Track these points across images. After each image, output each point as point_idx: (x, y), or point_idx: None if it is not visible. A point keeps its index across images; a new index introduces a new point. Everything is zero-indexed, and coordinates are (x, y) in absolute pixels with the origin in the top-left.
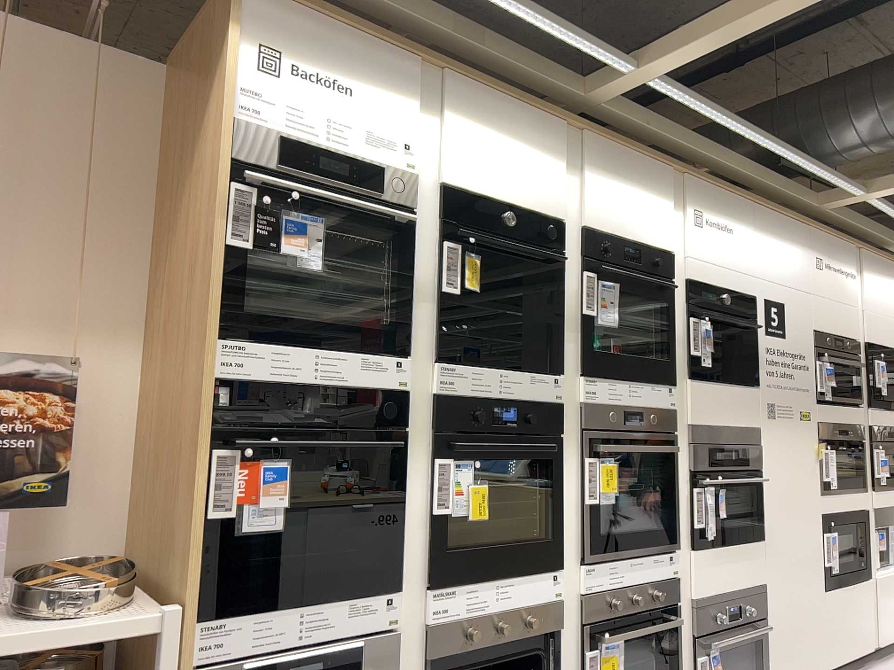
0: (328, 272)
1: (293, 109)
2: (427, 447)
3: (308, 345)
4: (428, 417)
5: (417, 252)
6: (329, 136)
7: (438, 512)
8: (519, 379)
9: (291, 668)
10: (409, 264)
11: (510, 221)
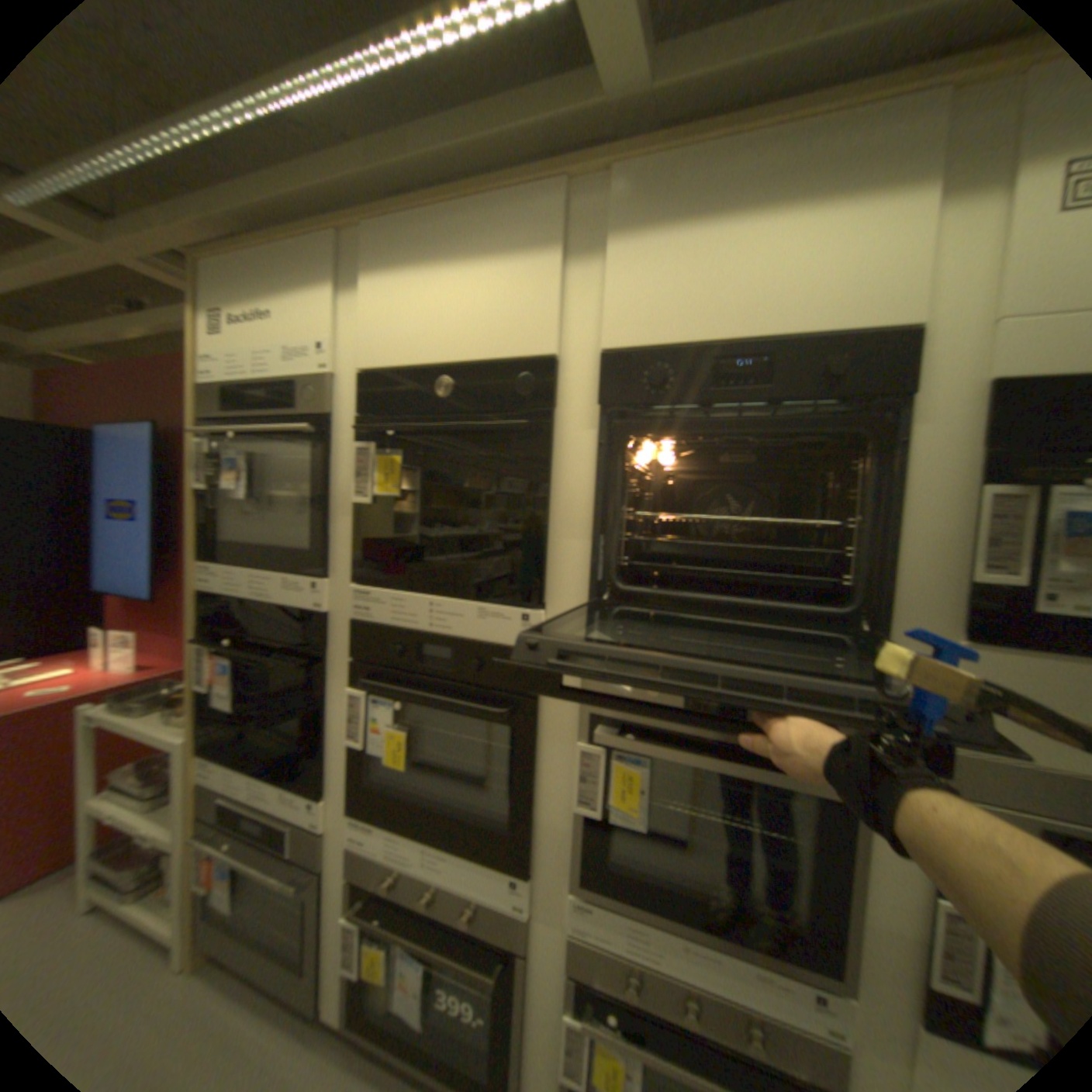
0: (240, 499)
1: (217, 347)
2: (345, 681)
3: (236, 567)
4: (346, 647)
5: (330, 458)
6: (244, 360)
7: (351, 755)
8: (464, 615)
9: (233, 831)
10: (317, 475)
11: (446, 381)
